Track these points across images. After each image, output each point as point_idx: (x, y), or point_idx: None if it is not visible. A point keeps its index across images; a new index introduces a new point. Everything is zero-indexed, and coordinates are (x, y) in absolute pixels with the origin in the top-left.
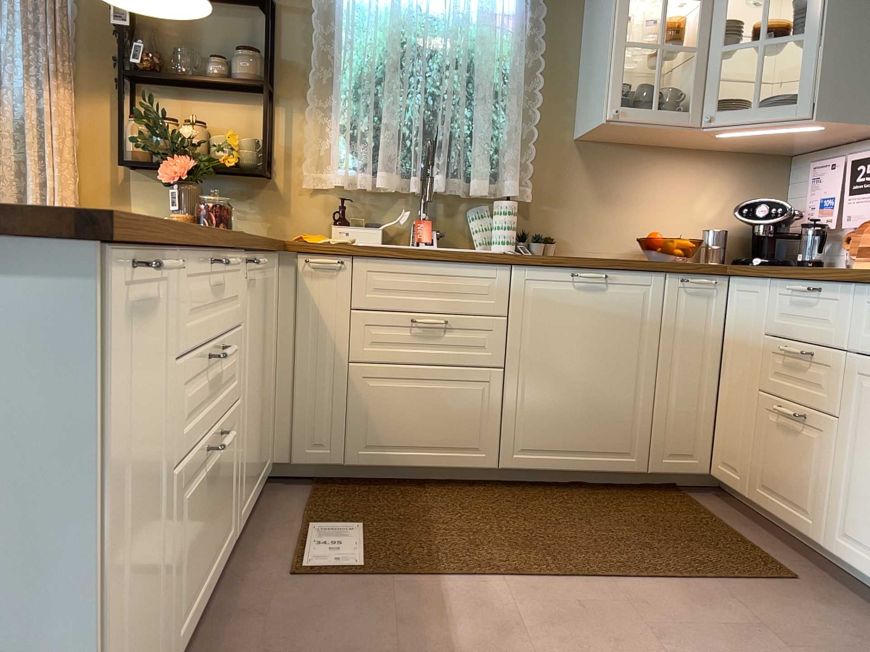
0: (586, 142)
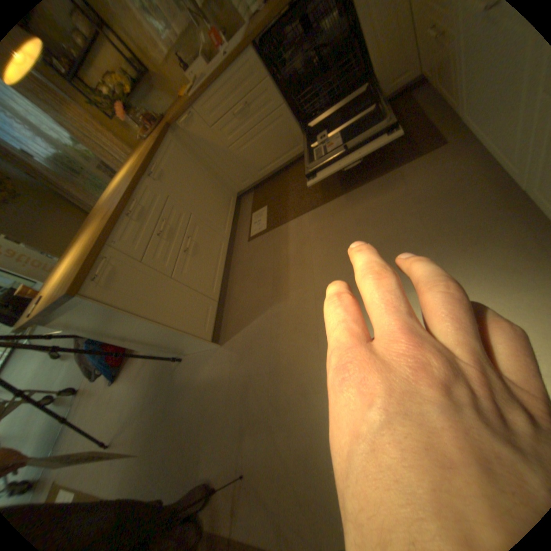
0: None
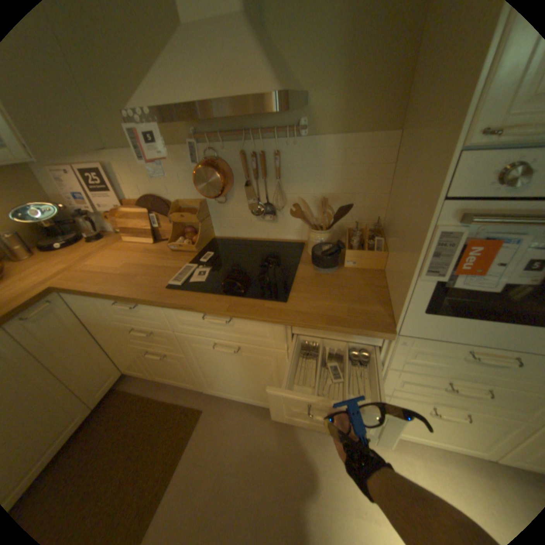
0: None
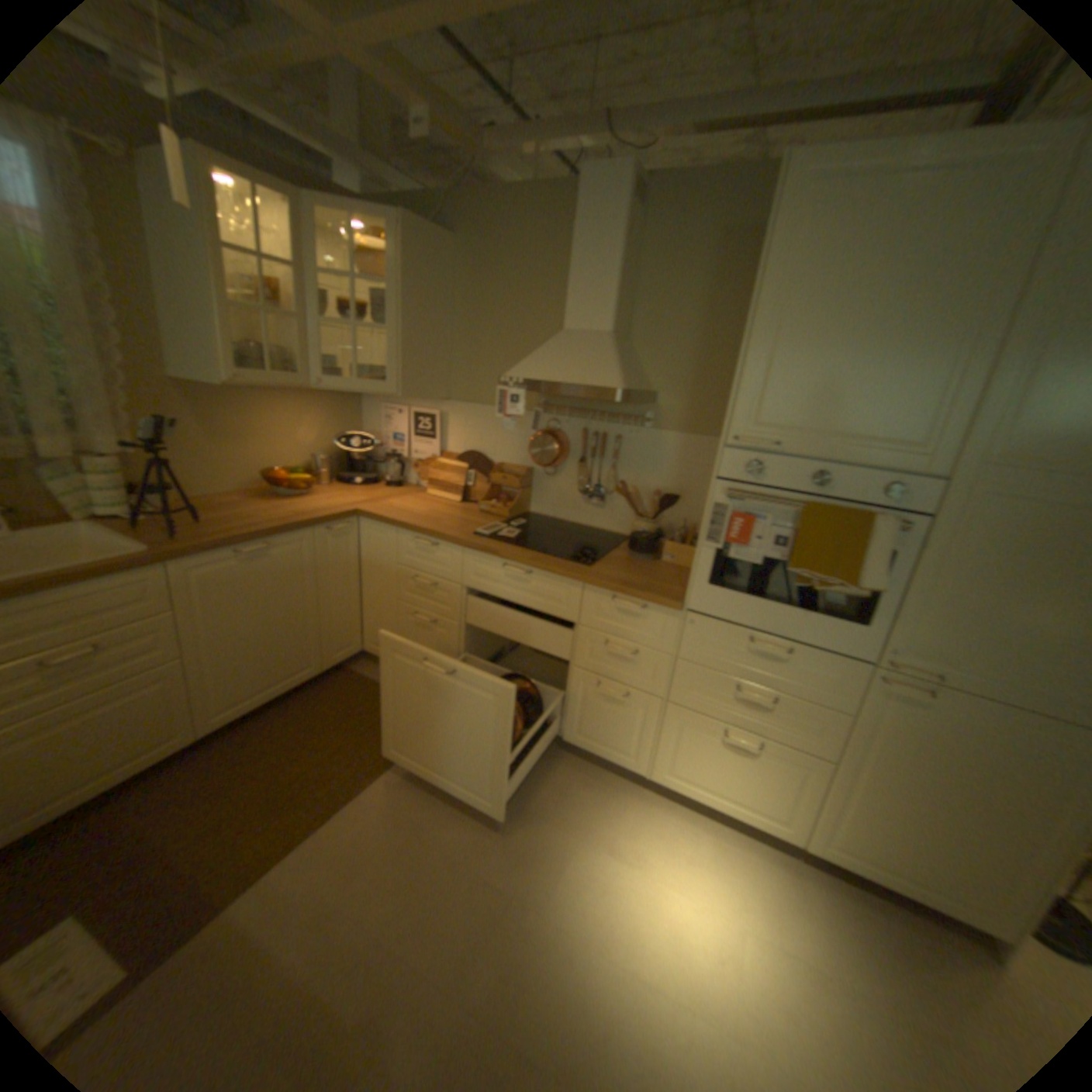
0: (178, 382)
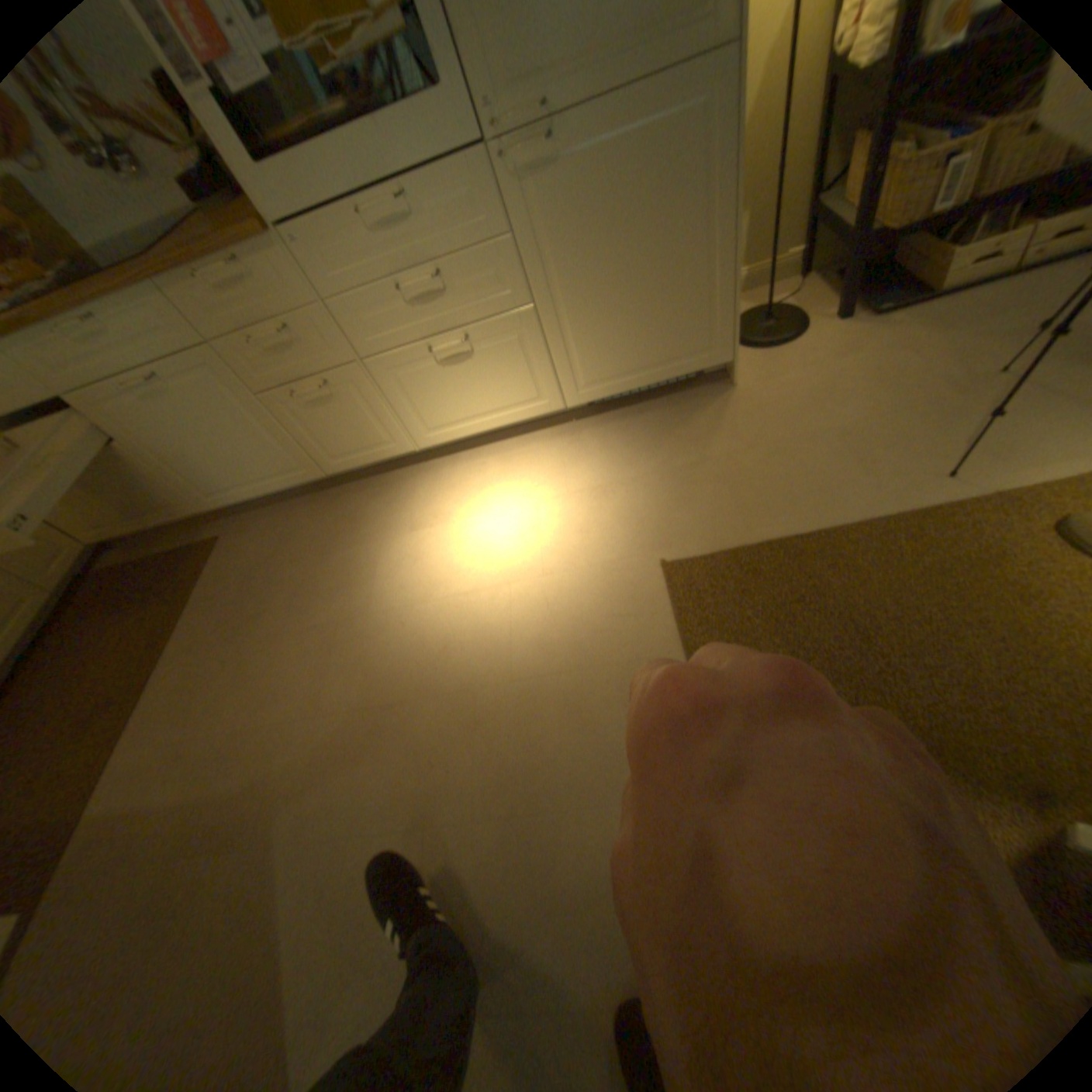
0: None
